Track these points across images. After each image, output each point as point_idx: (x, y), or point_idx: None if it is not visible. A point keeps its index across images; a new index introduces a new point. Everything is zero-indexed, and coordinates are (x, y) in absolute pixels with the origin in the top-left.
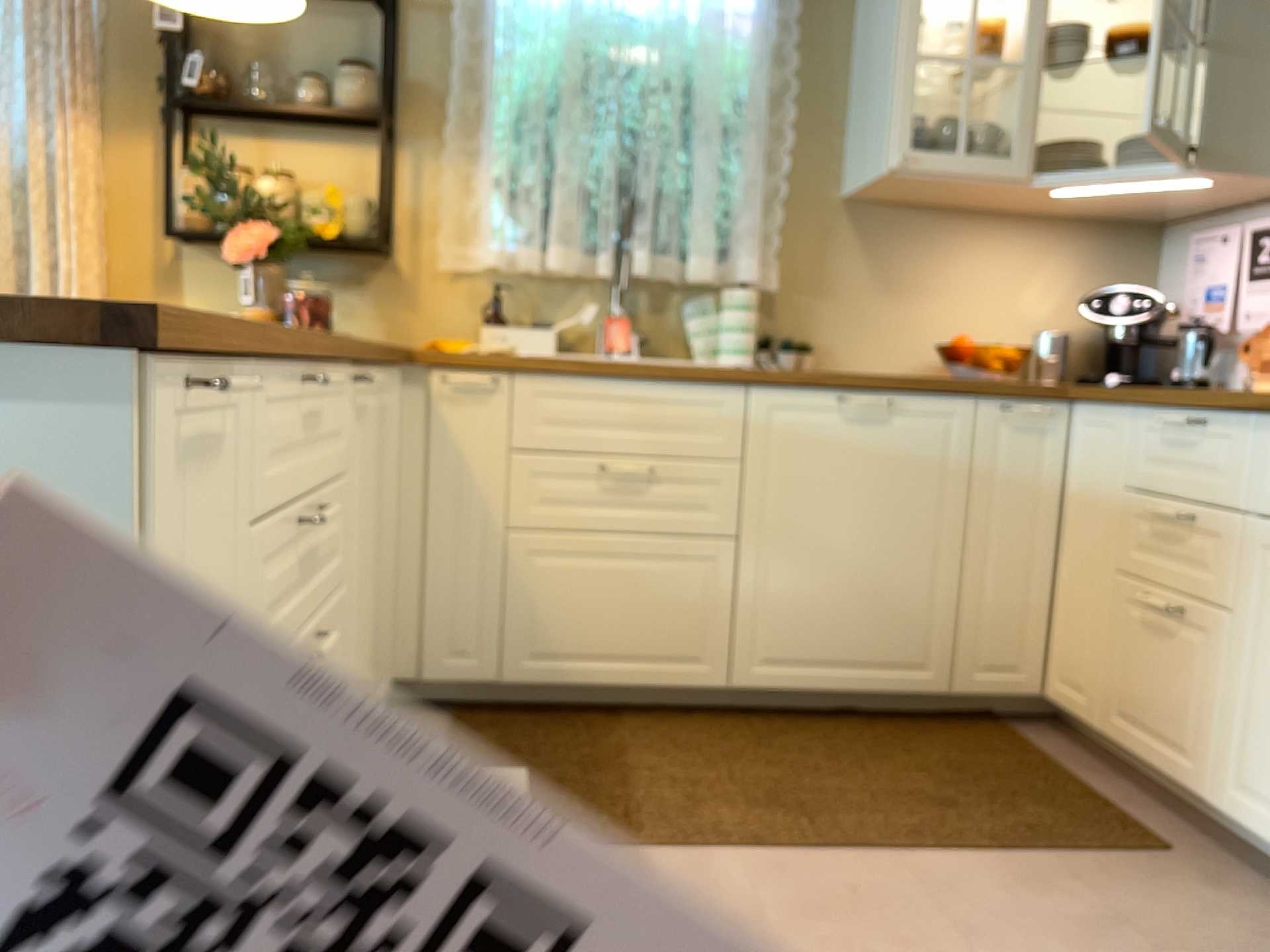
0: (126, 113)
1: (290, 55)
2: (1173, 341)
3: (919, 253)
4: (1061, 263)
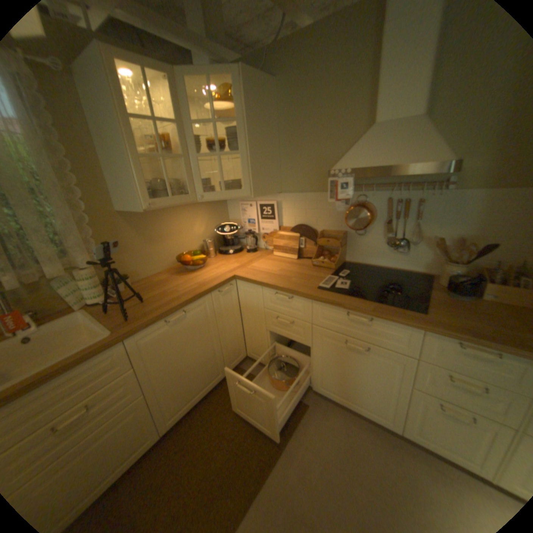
0: None
1: None
2: (243, 238)
3: (155, 225)
4: (202, 214)
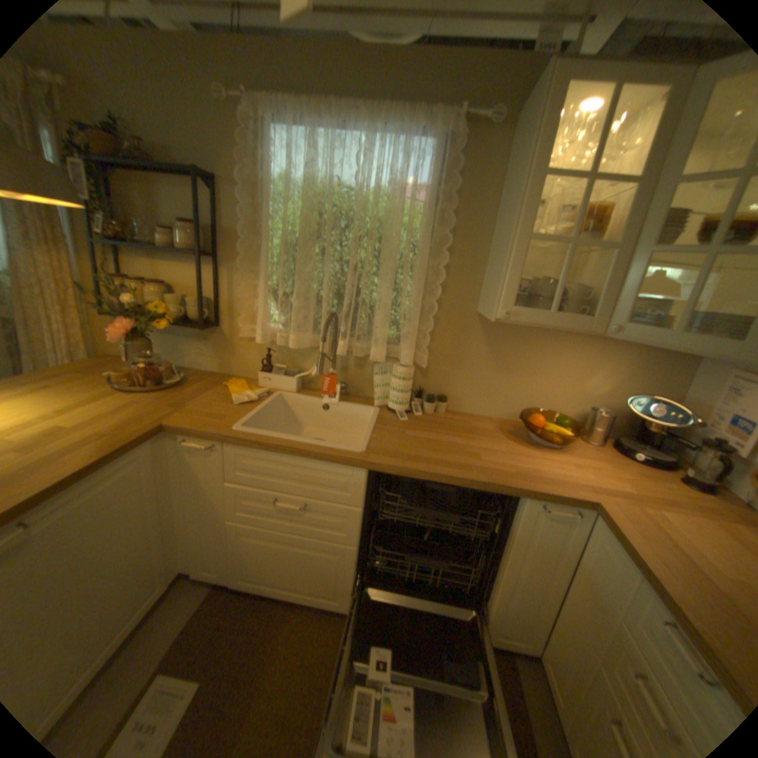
0: (85, 240)
1: (159, 209)
2: (693, 447)
3: (523, 349)
4: (621, 363)
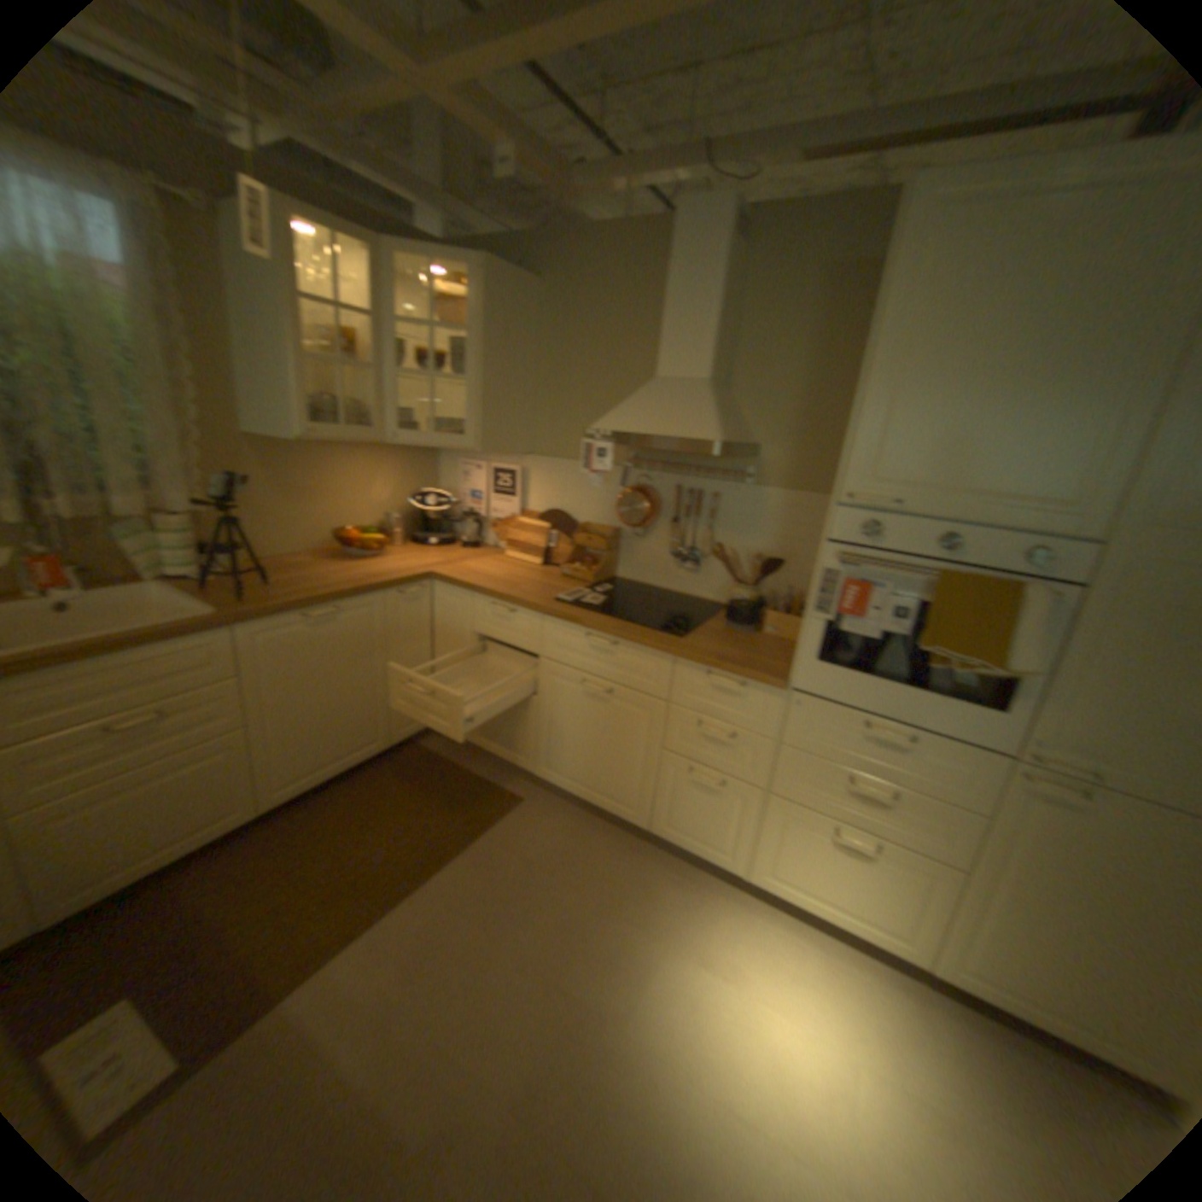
0: None
1: None
2: (455, 521)
3: (300, 470)
4: (386, 469)
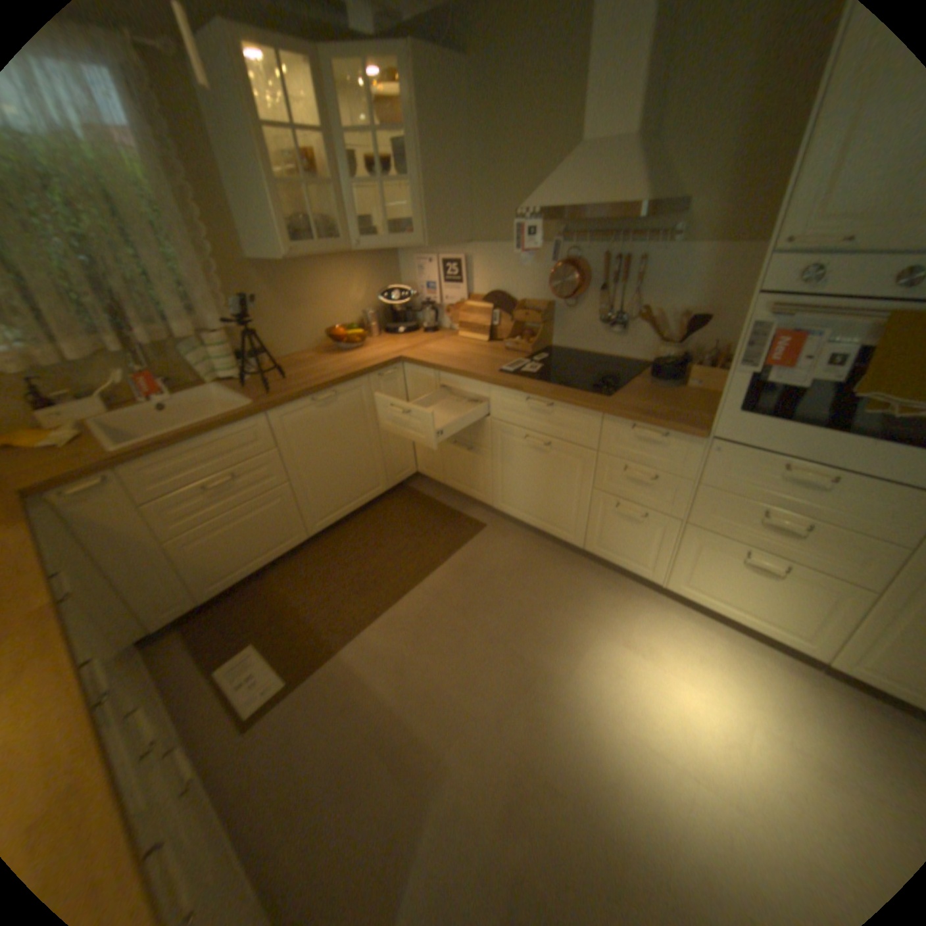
0: None
1: None
2: (417, 311)
3: (295, 284)
4: (359, 273)
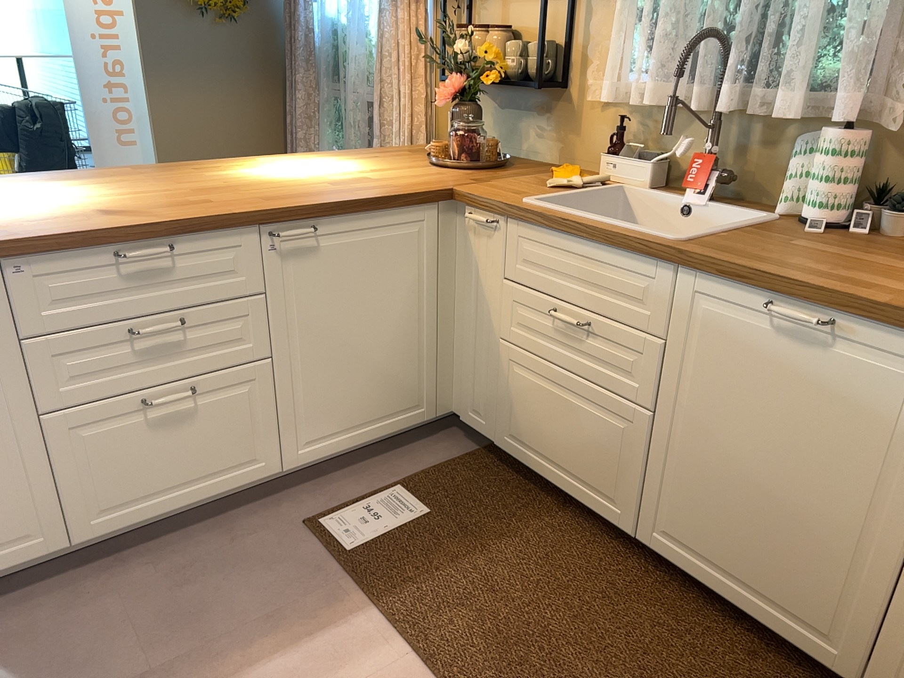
0: None
1: None
2: None
3: None
4: None
